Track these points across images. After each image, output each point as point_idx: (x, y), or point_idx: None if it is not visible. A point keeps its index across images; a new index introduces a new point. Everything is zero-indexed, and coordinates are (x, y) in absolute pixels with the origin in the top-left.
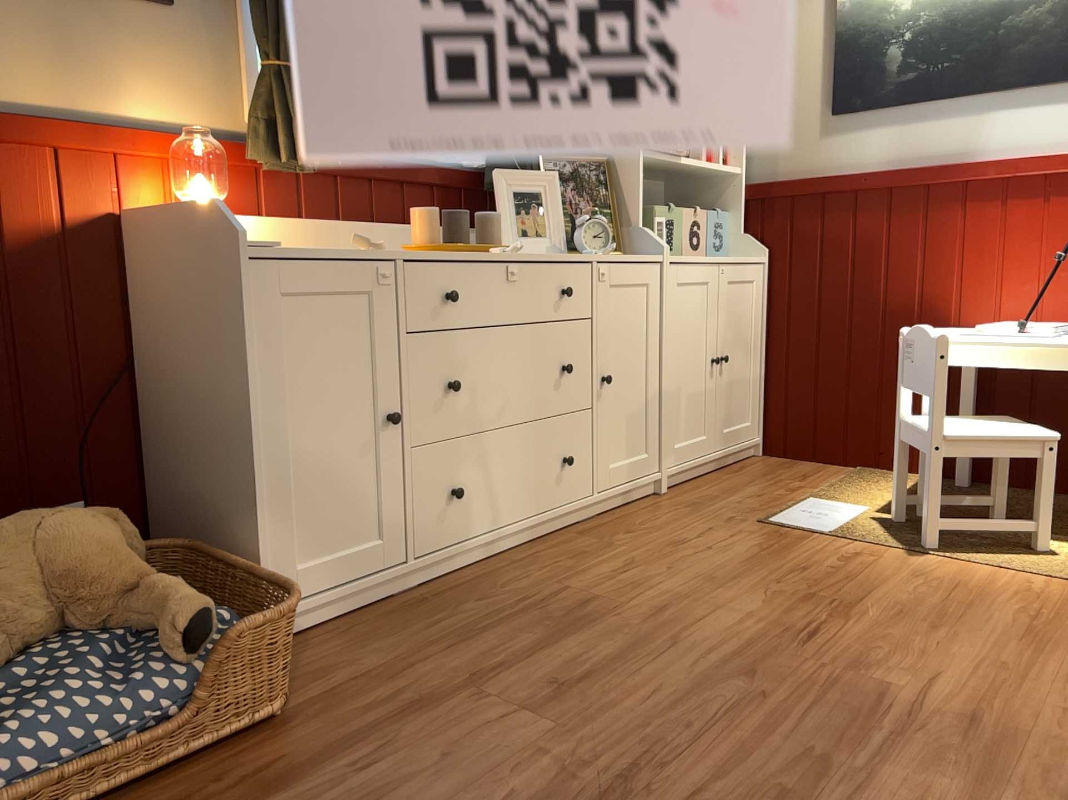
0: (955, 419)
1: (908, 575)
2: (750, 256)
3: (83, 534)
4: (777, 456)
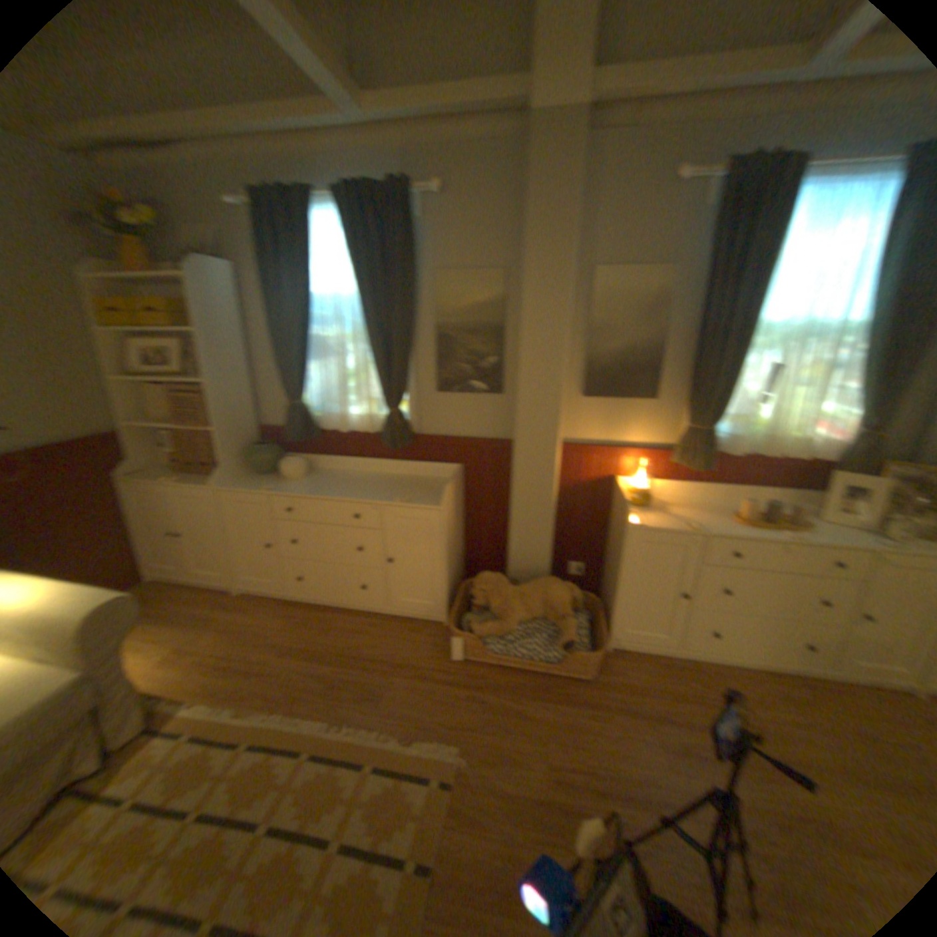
0: None
1: None
2: None
3: (555, 595)
4: None
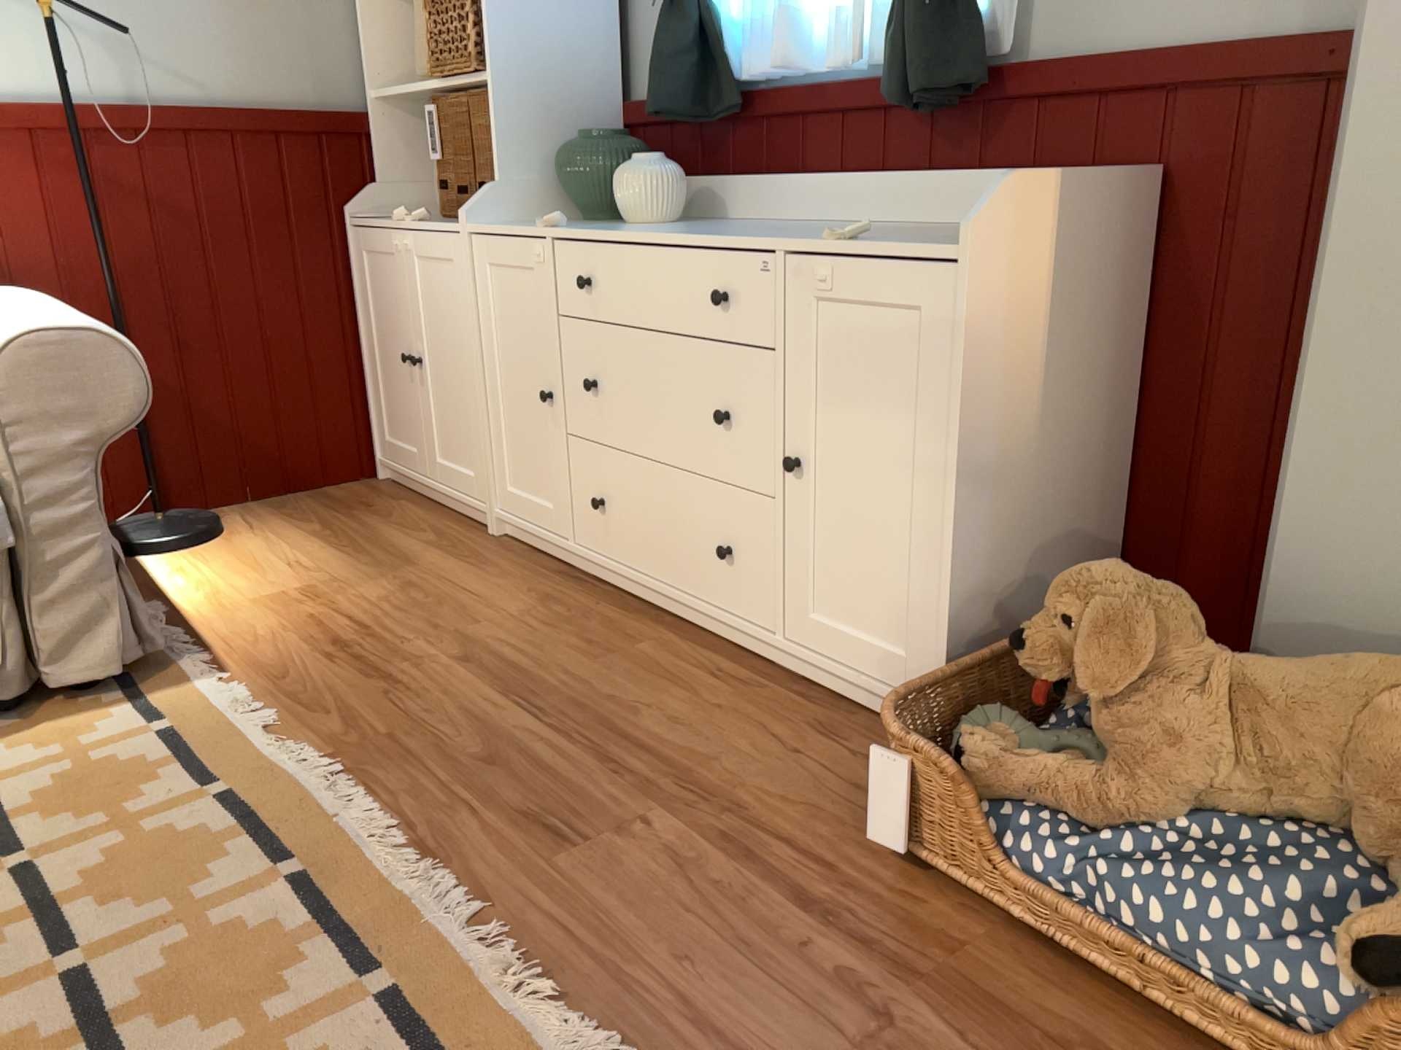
0: None
1: None
2: None
3: None
4: None
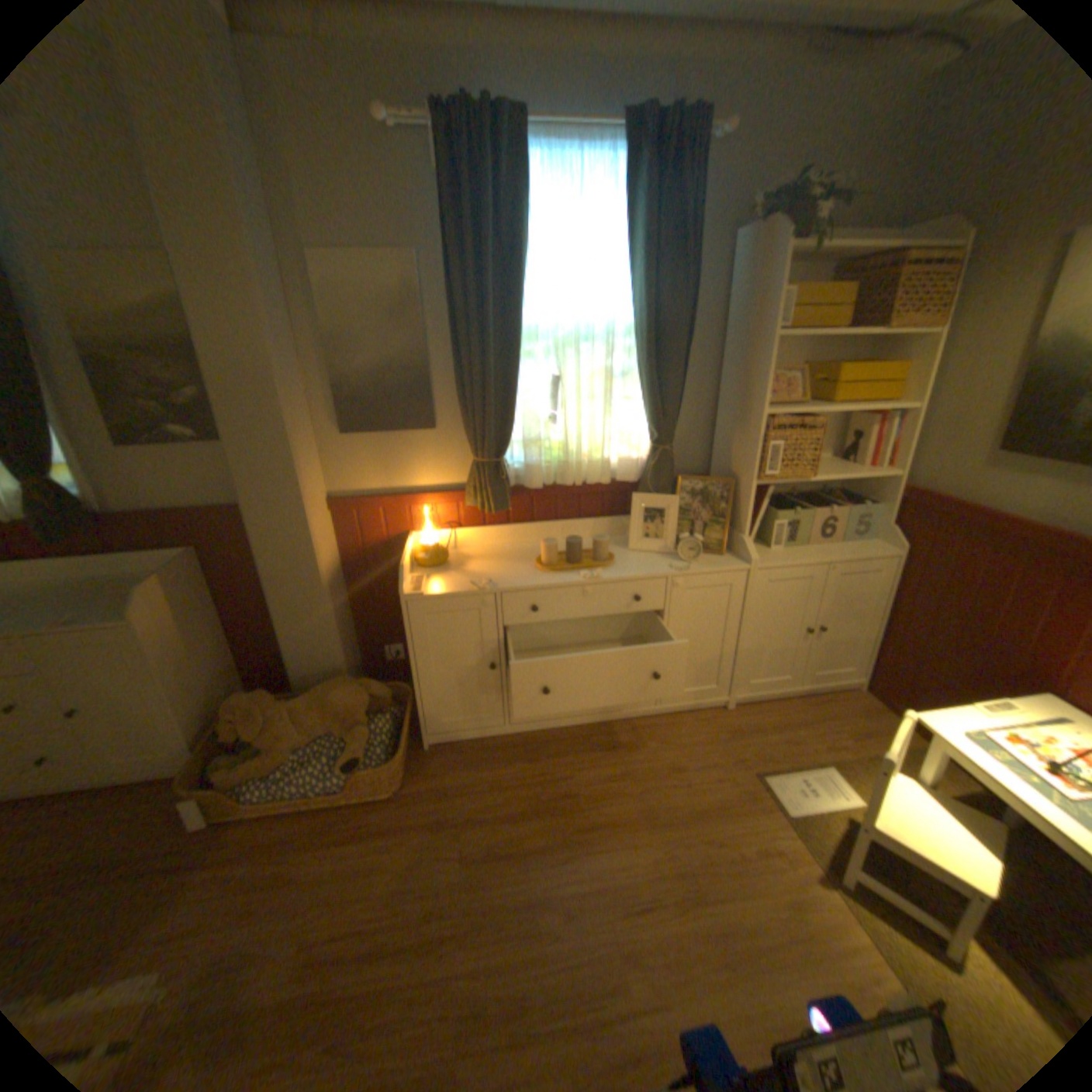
0: (938, 807)
1: (787, 904)
2: (893, 546)
3: (341, 702)
4: (876, 700)
